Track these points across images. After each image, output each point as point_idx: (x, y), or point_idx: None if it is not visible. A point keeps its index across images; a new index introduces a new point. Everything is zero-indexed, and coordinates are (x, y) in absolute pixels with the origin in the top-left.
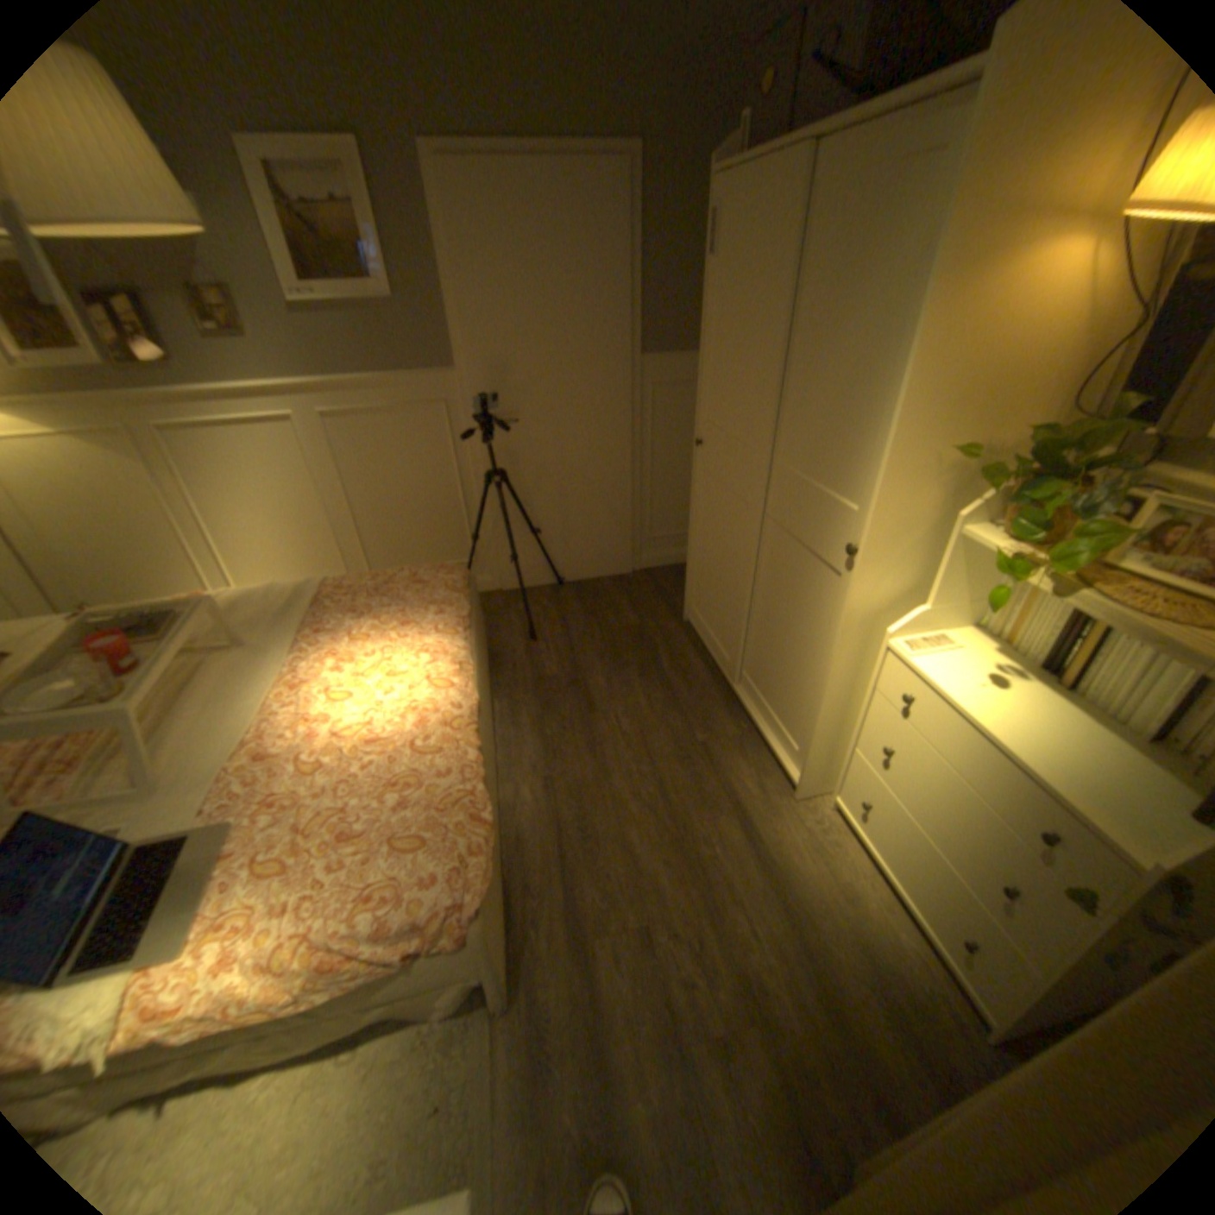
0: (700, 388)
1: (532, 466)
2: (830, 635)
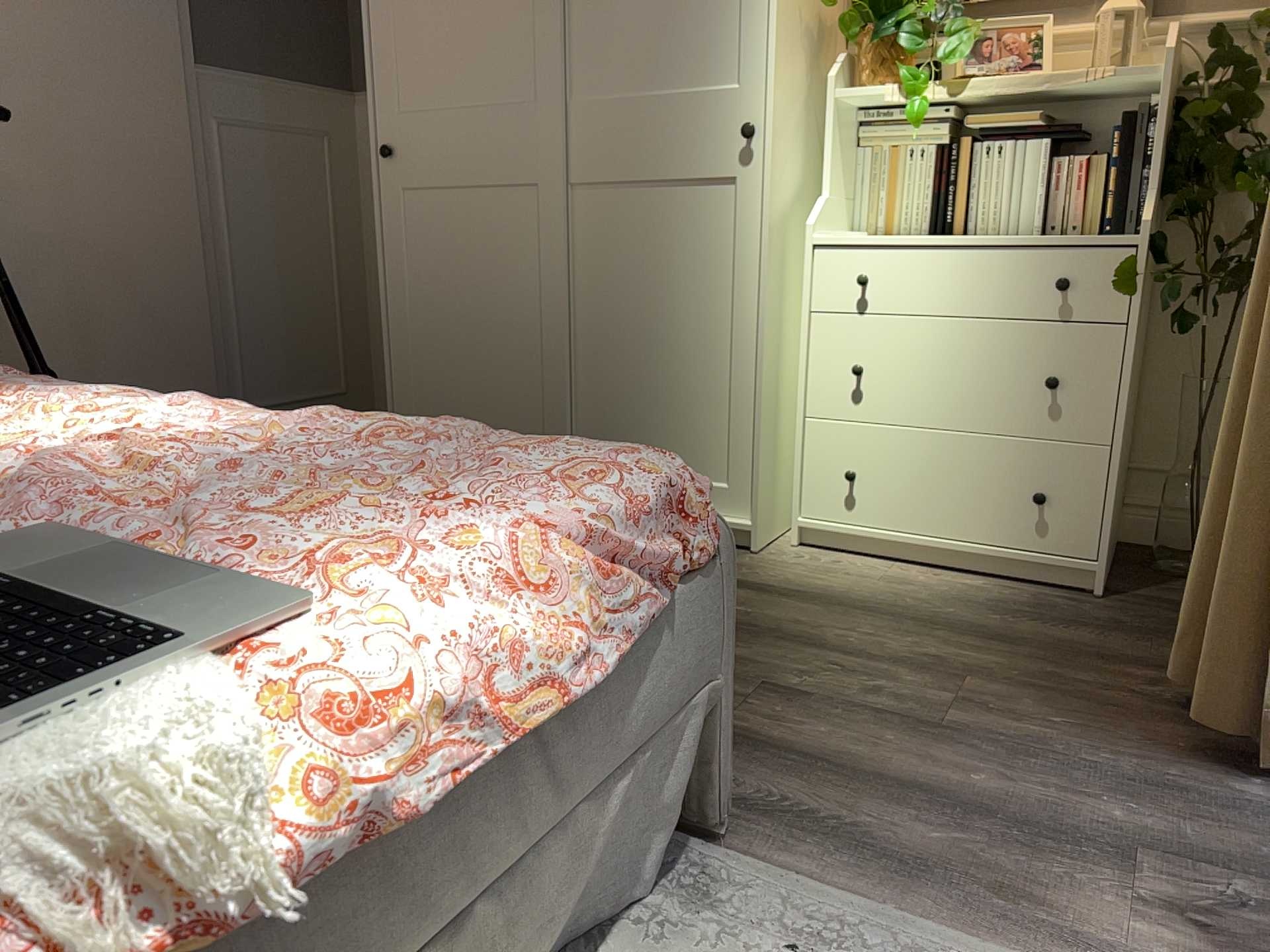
0: (375, 70)
1: (18, 241)
2: (740, 267)
